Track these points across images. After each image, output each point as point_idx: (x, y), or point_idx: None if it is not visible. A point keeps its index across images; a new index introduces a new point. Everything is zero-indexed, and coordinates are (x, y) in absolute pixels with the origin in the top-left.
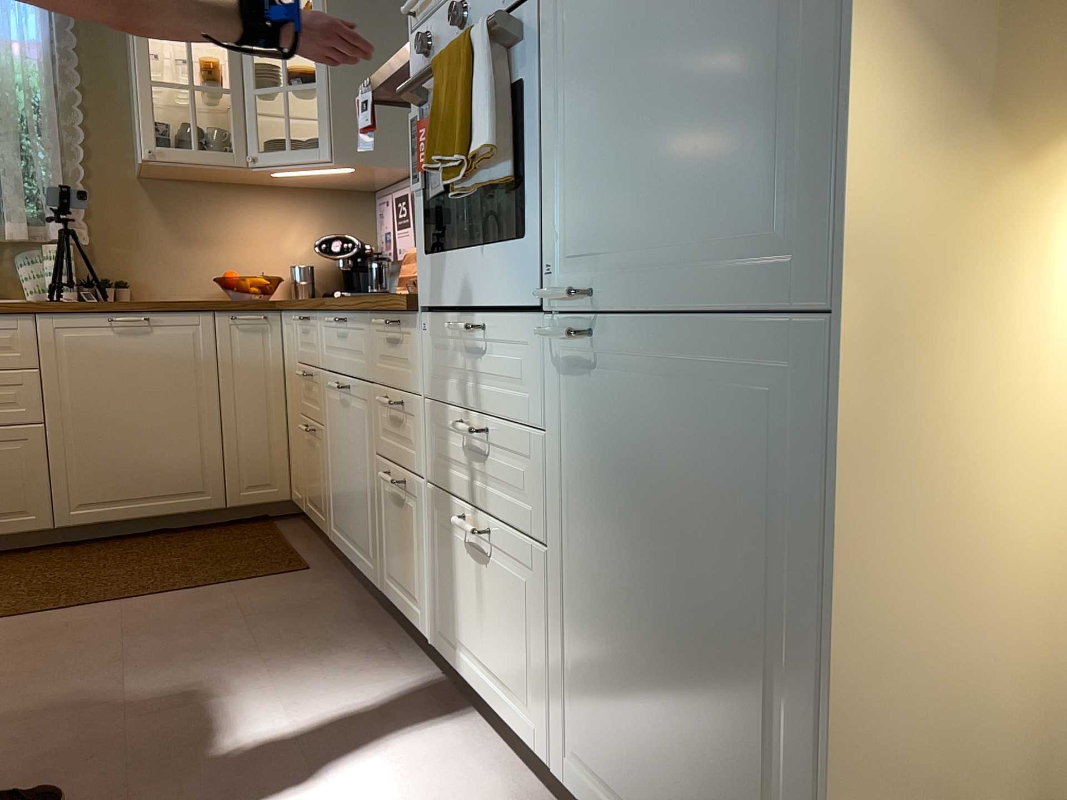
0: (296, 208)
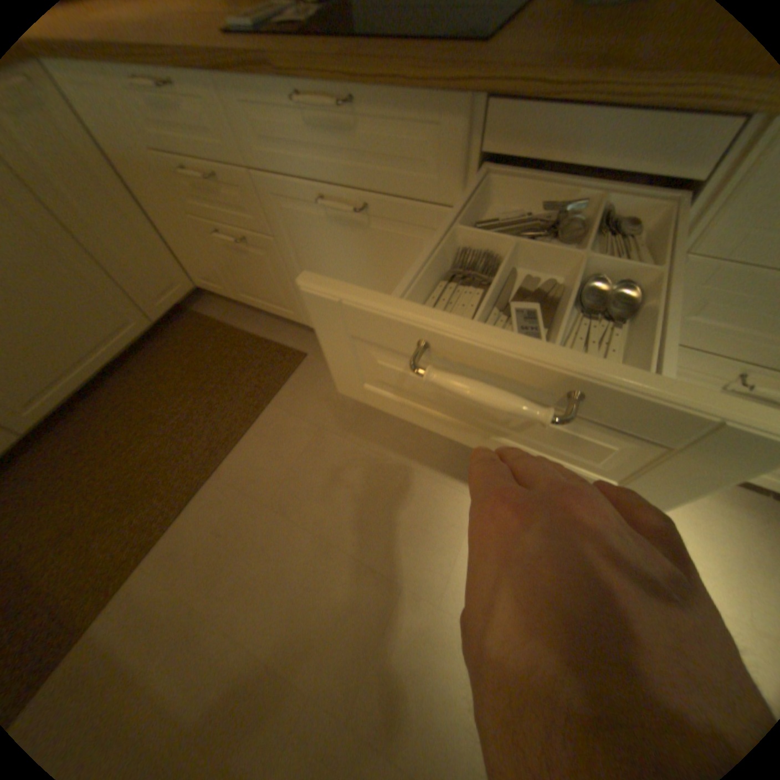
0: None
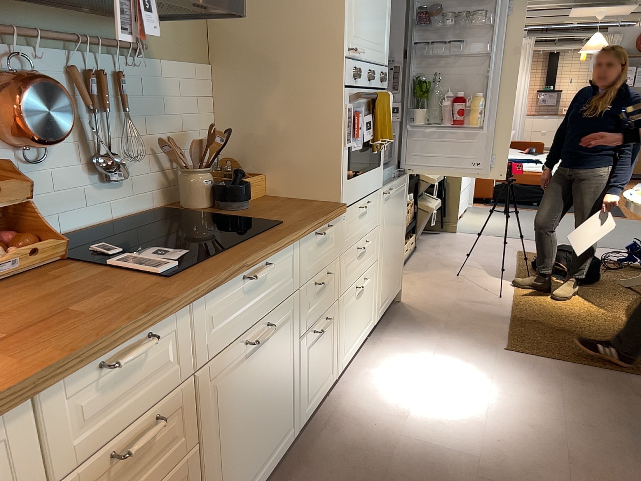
0: None
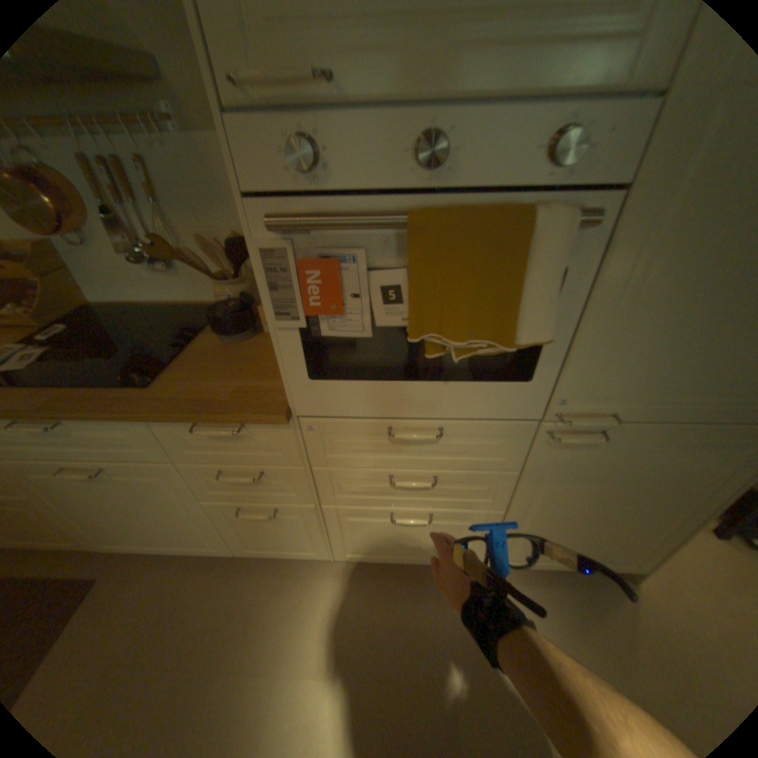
0: None
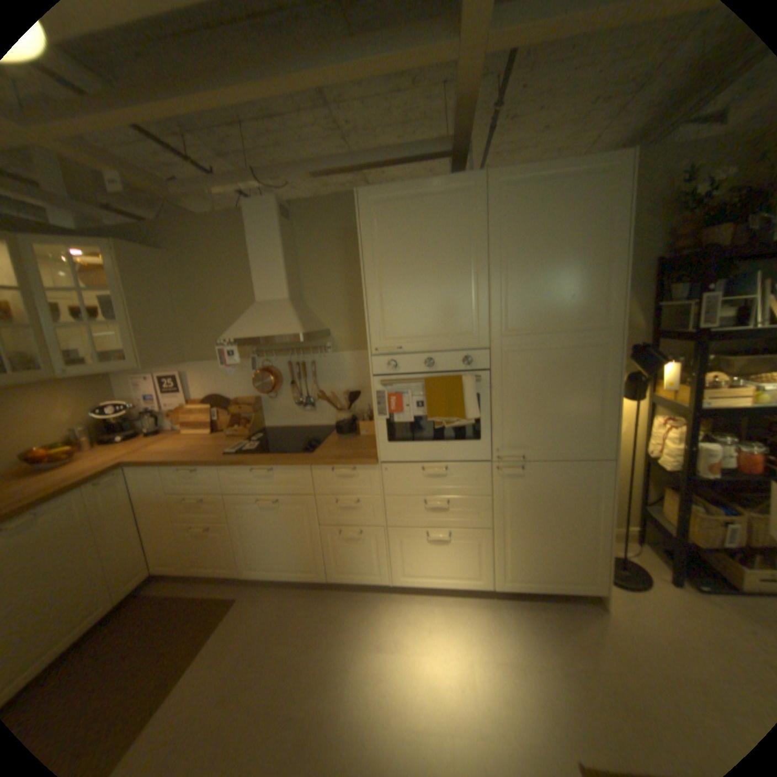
0: (57, 392)
